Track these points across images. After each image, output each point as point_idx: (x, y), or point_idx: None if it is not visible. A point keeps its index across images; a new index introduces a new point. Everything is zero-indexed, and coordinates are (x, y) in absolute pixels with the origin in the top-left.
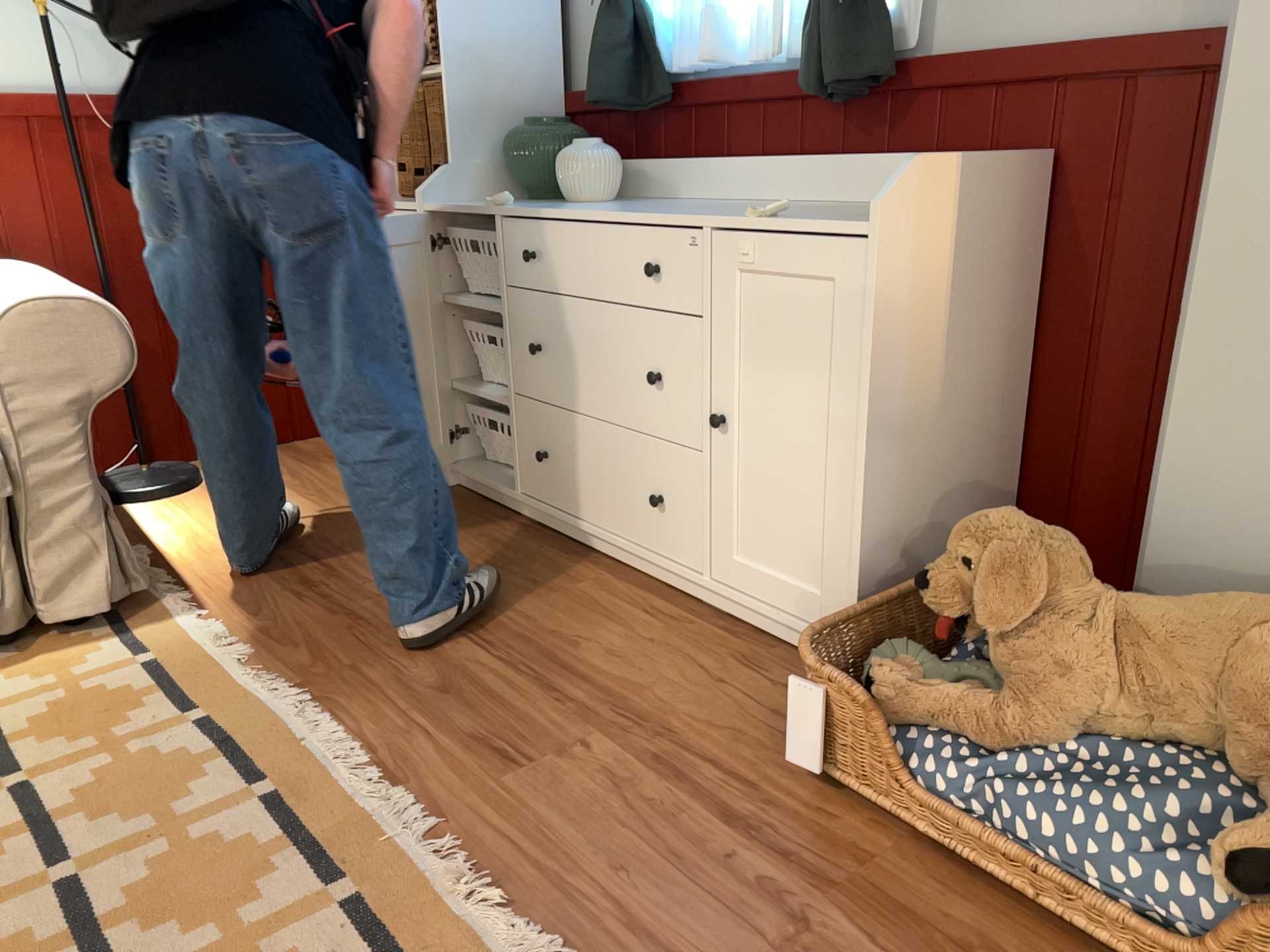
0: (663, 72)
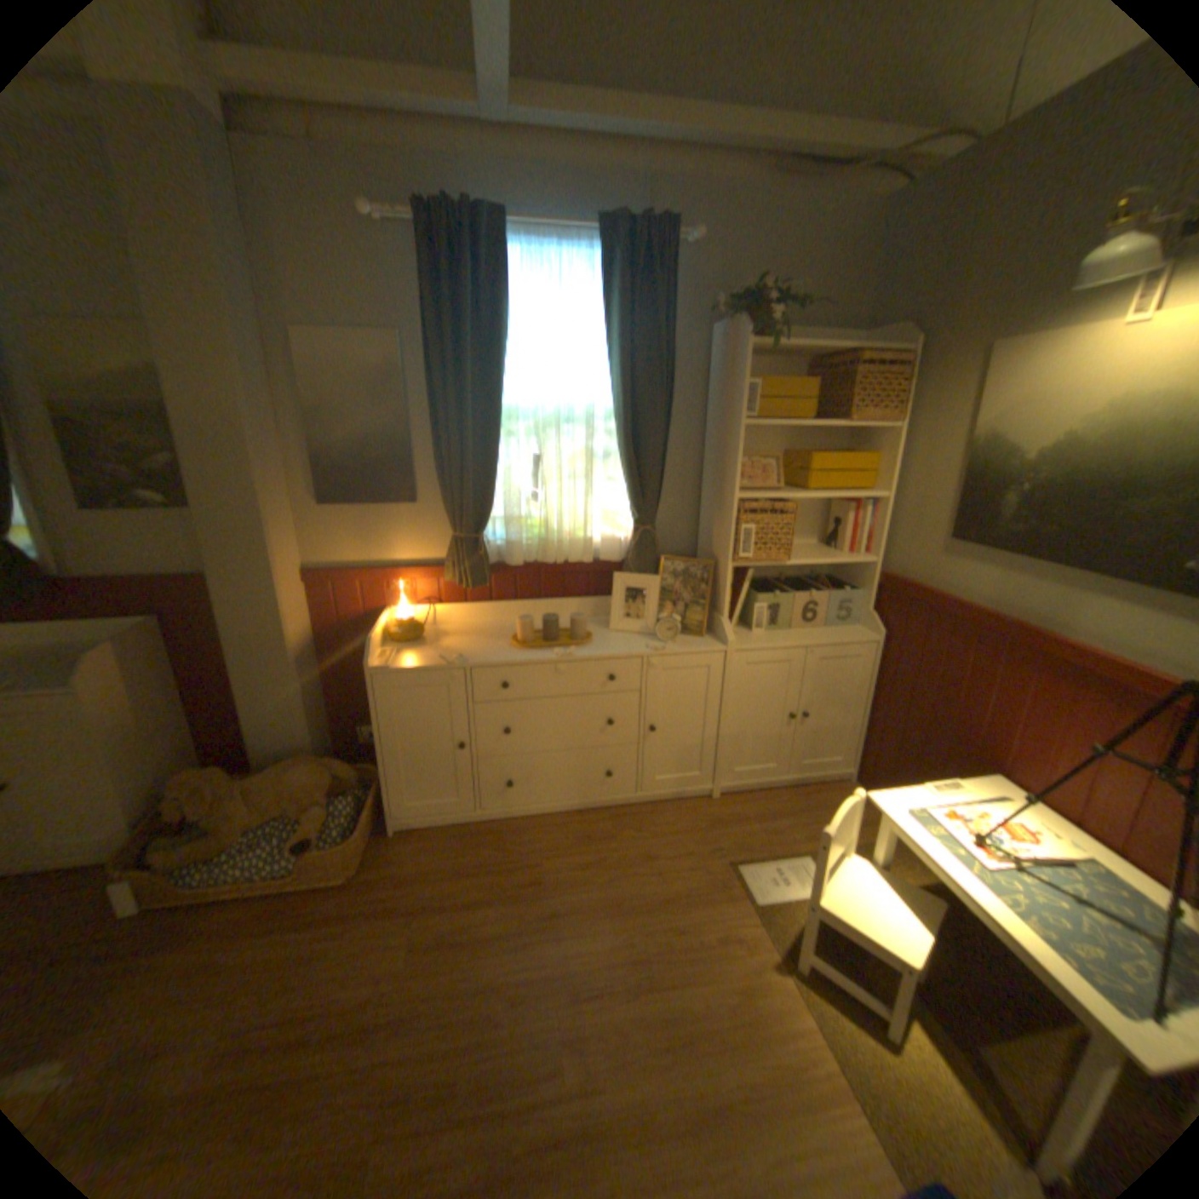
0: None
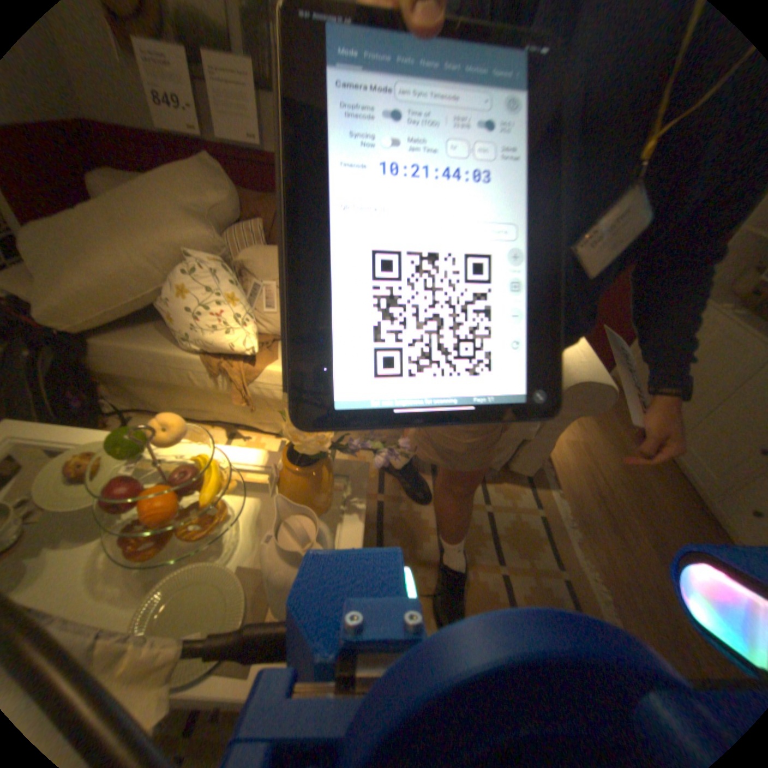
0: None
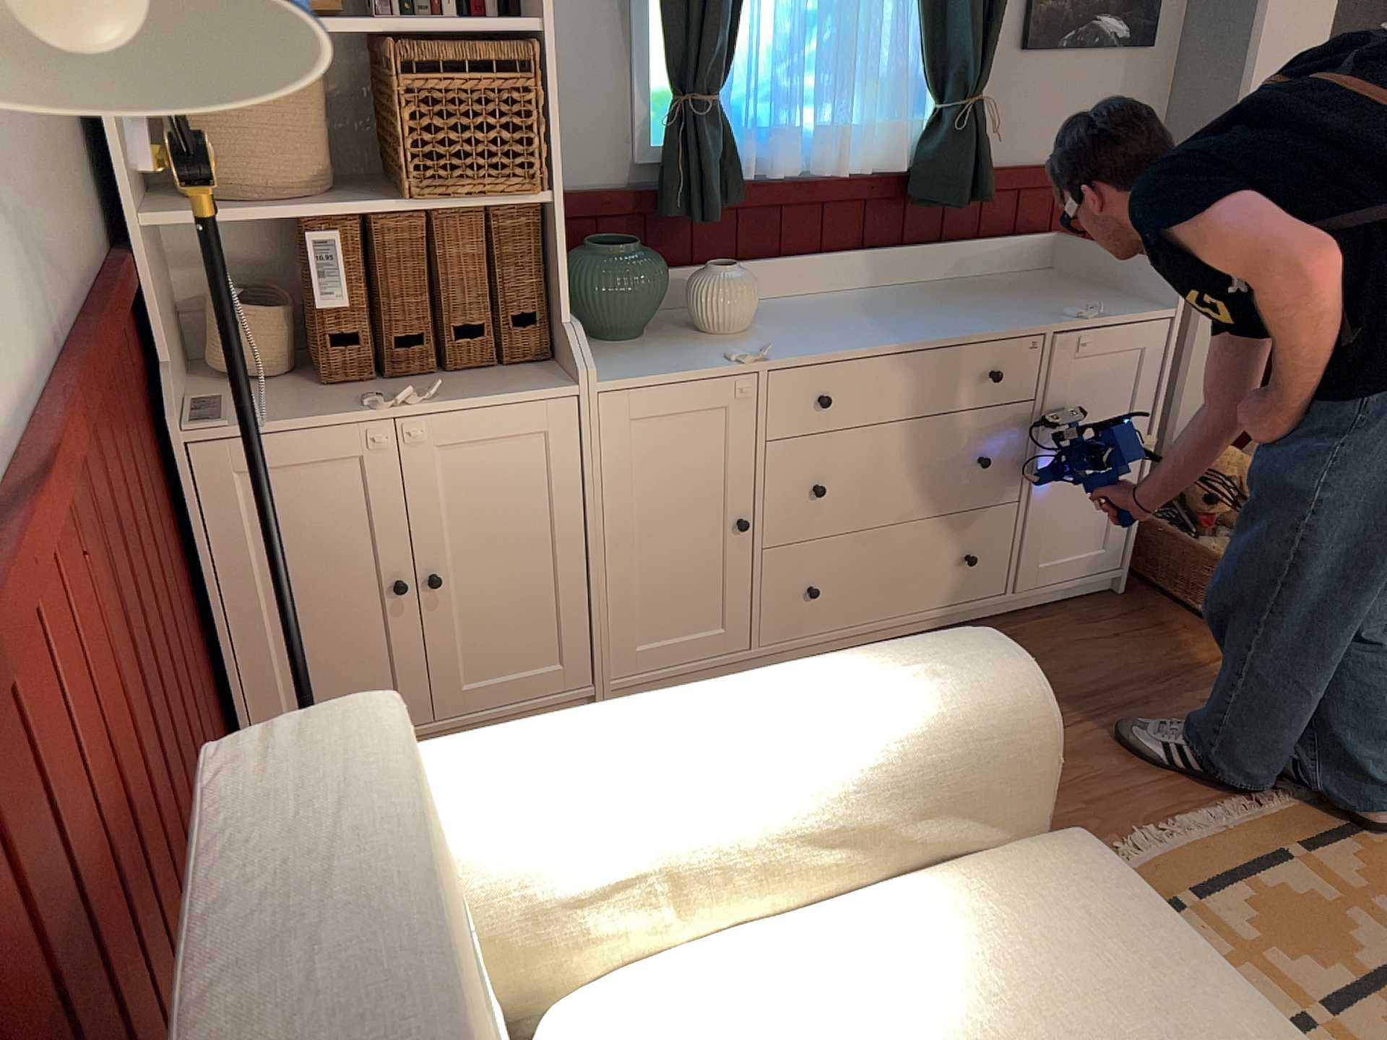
0: (741, 176)
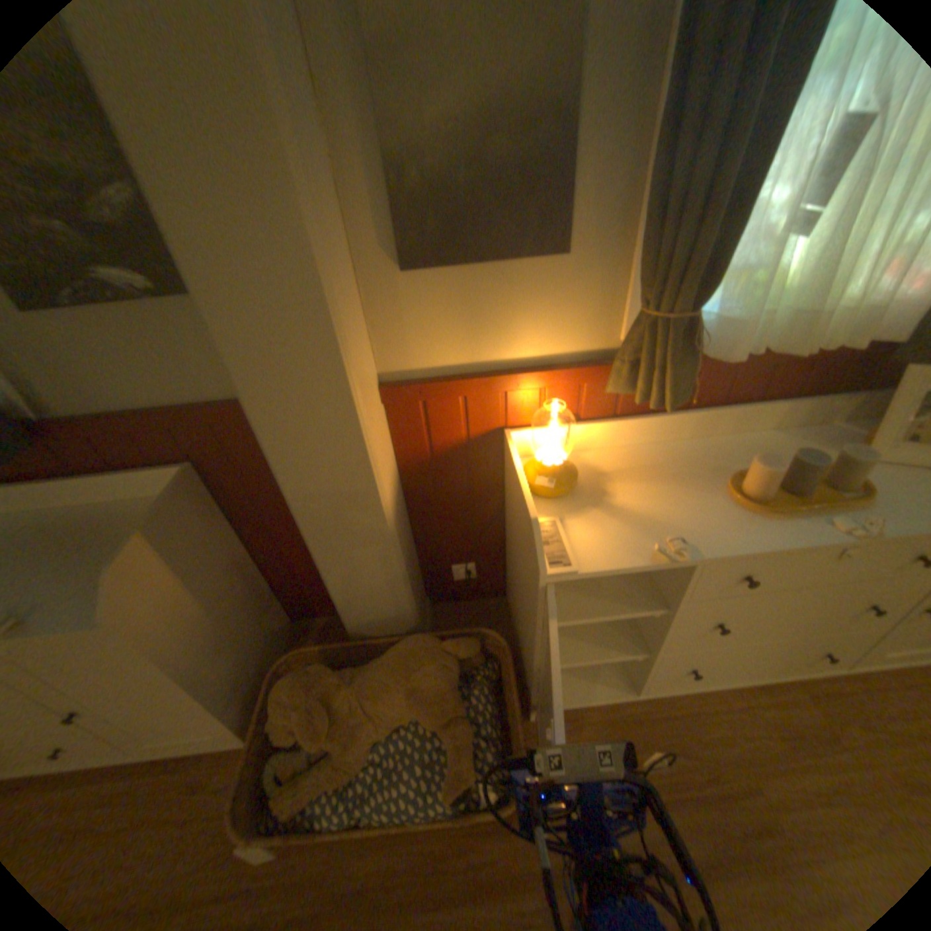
0: None
